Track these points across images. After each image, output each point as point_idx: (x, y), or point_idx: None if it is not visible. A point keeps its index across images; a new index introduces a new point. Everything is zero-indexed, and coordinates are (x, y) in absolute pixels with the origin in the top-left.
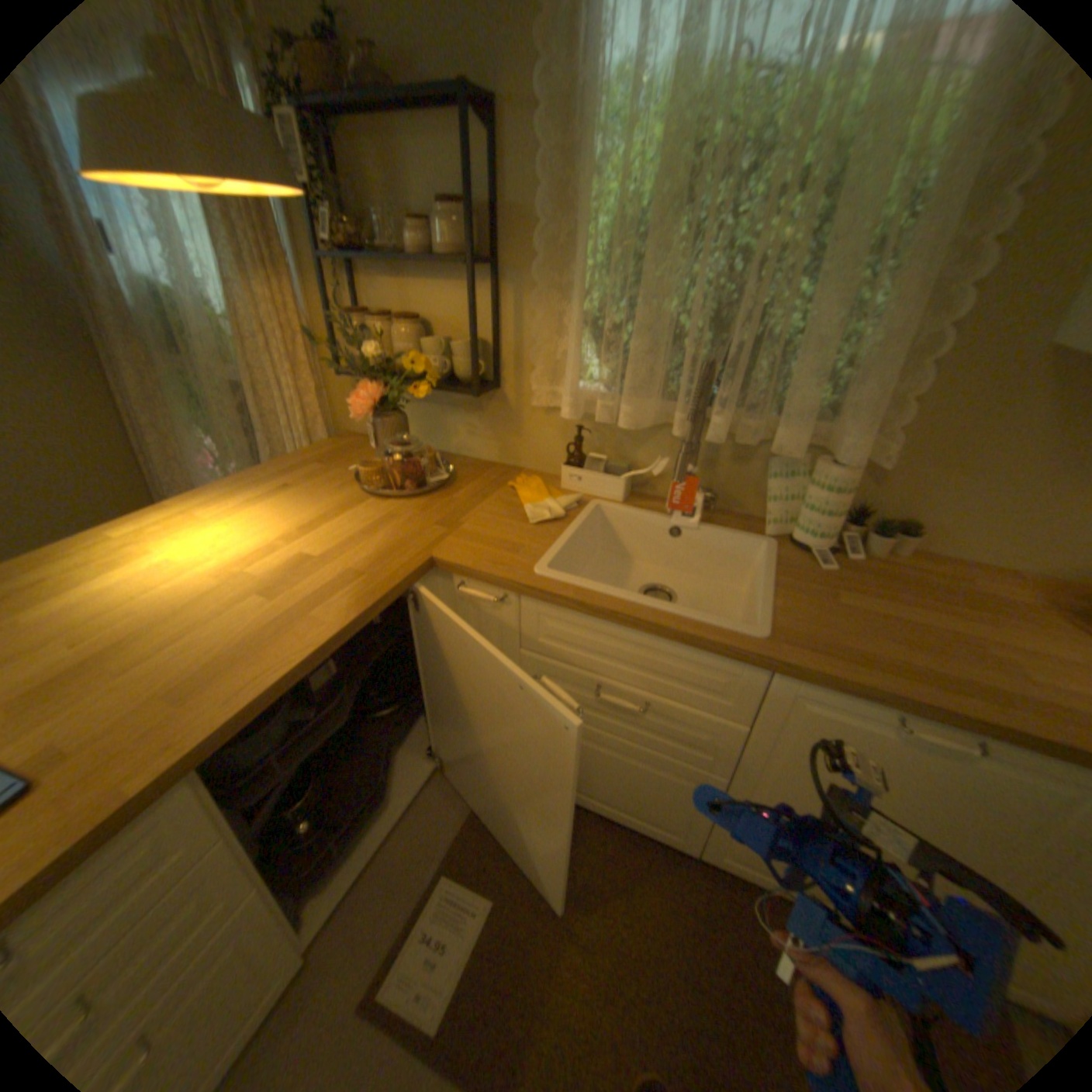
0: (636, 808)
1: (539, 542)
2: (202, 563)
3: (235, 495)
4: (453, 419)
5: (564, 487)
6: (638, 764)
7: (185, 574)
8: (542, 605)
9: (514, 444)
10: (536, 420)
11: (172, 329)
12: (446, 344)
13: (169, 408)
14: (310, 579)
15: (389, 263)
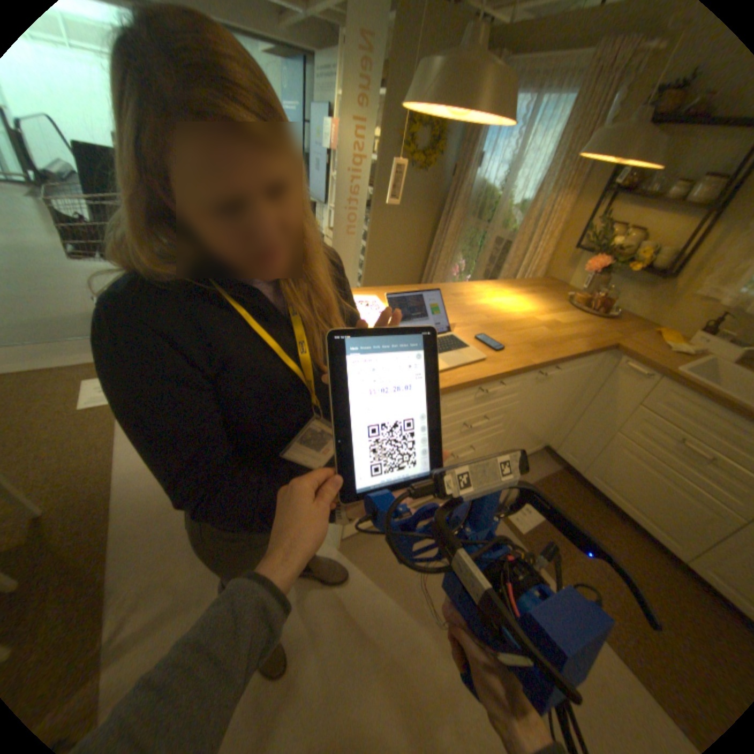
0: (660, 517)
1: (679, 359)
2: (515, 308)
3: (512, 287)
4: (629, 287)
5: (693, 342)
6: (681, 491)
7: (511, 309)
8: (676, 386)
9: (665, 310)
10: (692, 301)
11: (483, 205)
12: (660, 246)
13: (458, 241)
14: (564, 330)
15: (643, 198)
